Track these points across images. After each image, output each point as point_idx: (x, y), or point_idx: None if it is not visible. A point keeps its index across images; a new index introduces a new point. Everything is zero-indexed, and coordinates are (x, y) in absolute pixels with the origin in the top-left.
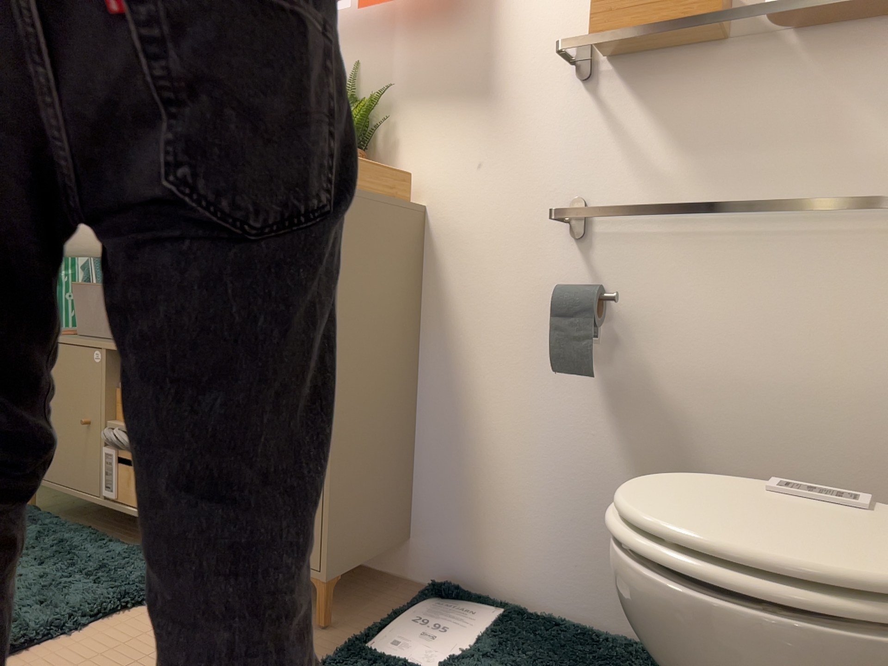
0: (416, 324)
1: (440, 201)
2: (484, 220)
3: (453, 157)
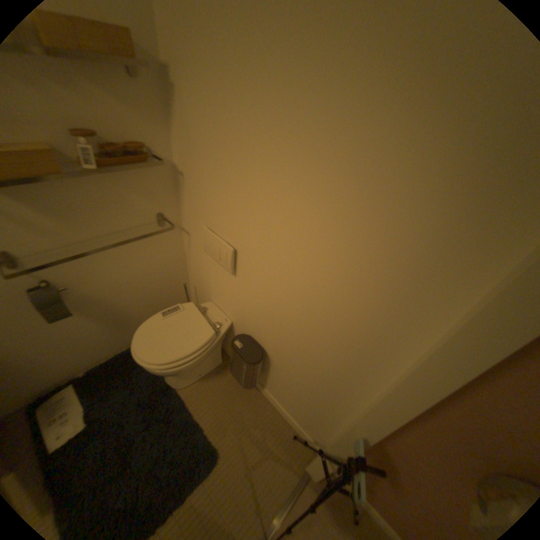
0: None
1: None
2: None
3: None
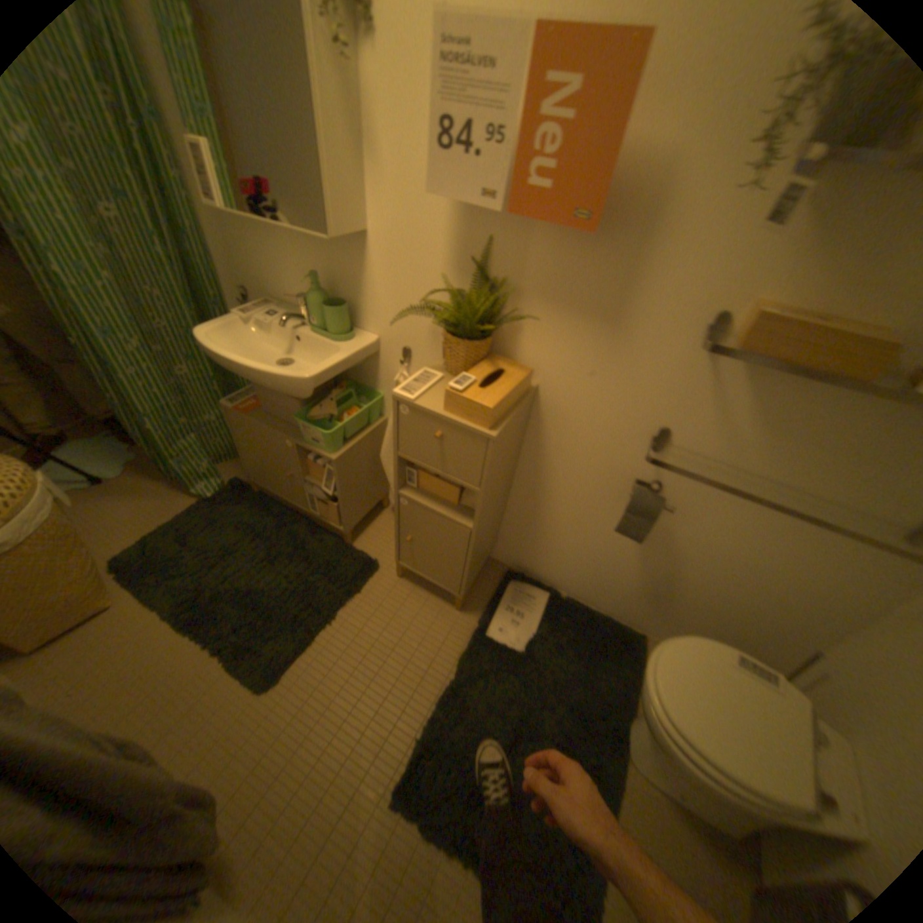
0: (518, 455)
1: (552, 385)
2: (585, 411)
3: (570, 357)
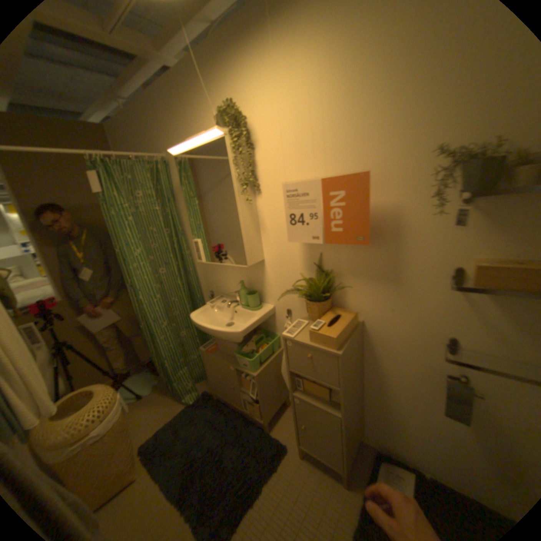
0: (362, 364)
1: (371, 319)
2: (396, 333)
3: (377, 303)
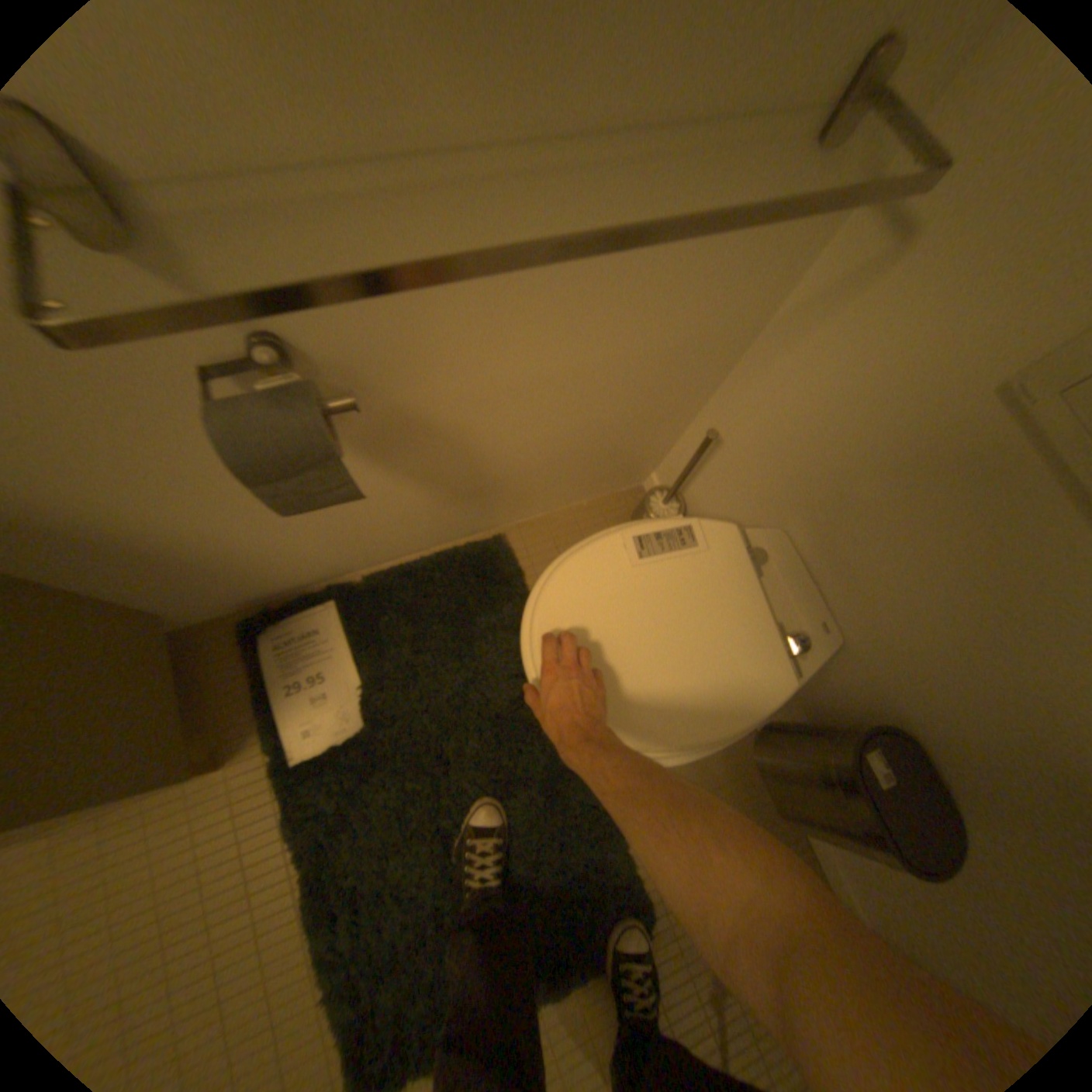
0: None
1: None
2: None
3: None
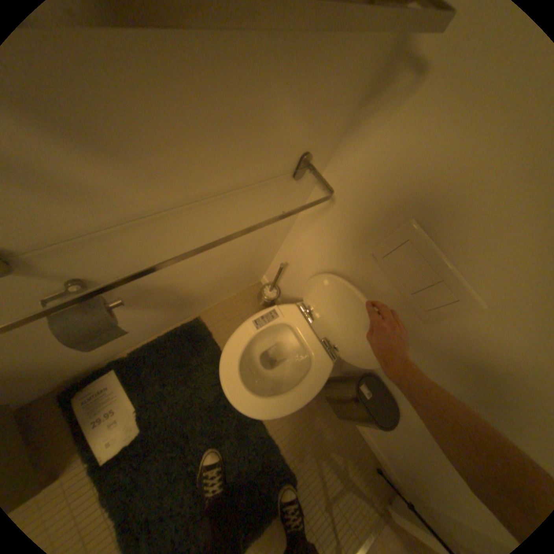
0: None
1: None
2: None
3: None
